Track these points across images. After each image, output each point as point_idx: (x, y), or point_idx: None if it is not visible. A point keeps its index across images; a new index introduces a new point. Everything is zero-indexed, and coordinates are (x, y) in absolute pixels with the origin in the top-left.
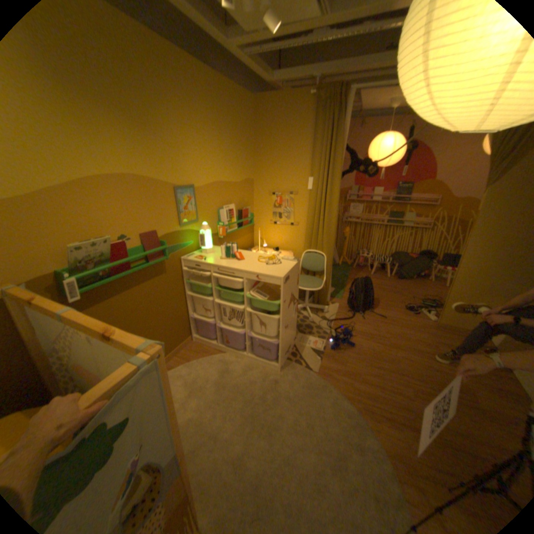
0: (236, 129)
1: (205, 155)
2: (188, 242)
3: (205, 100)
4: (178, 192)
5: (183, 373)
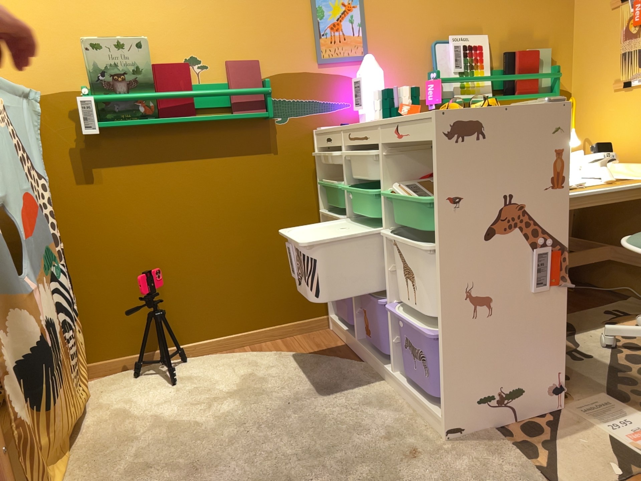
0: None
1: None
2: (337, 100)
3: None
4: None
5: (264, 360)
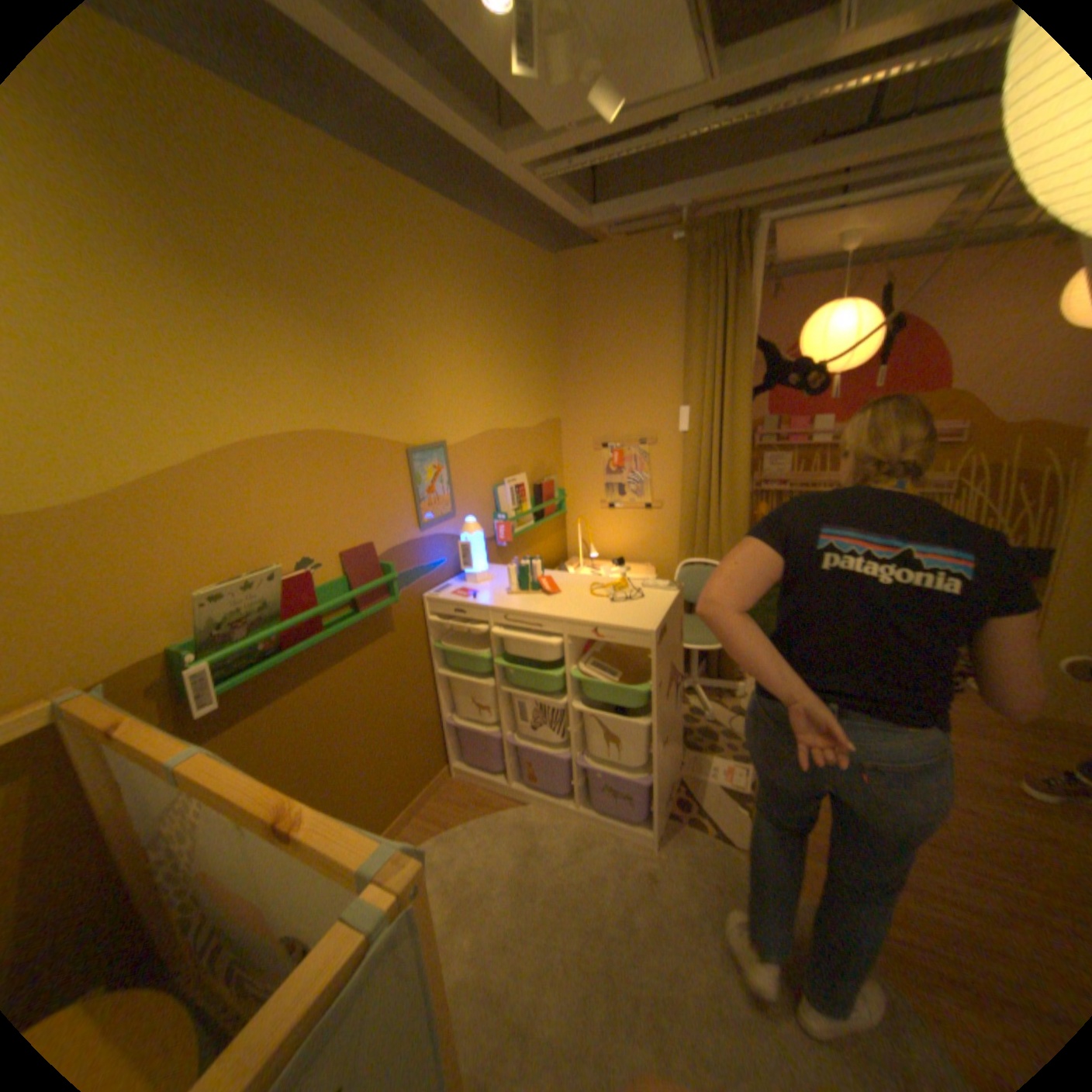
0: (522, 322)
1: (466, 379)
2: (436, 559)
3: (462, 271)
4: (415, 457)
5: (436, 857)
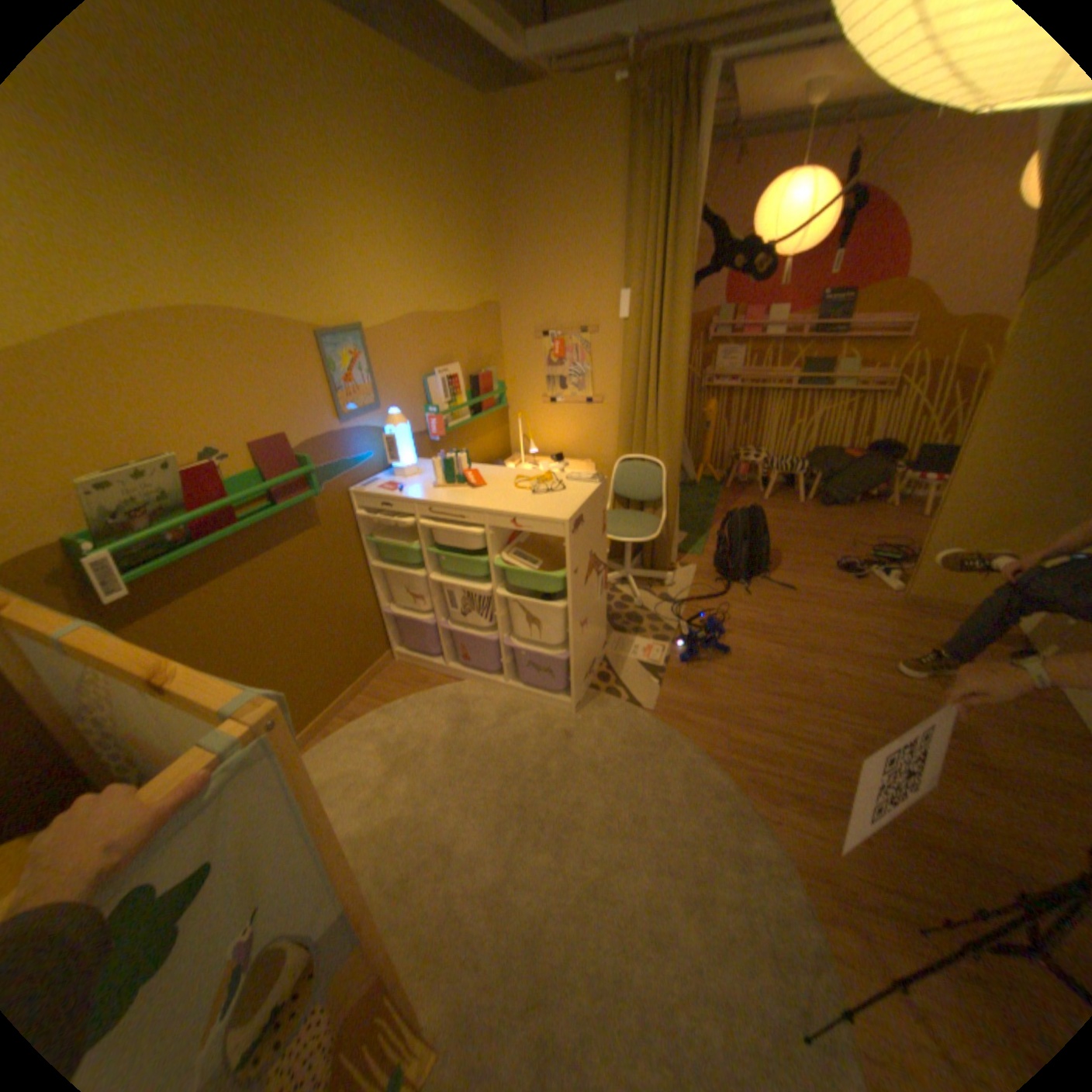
0: (448, 183)
1: (381, 252)
2: (361, 453)
3: (366, 112)
4: (326, 341)
5: (378, 725)
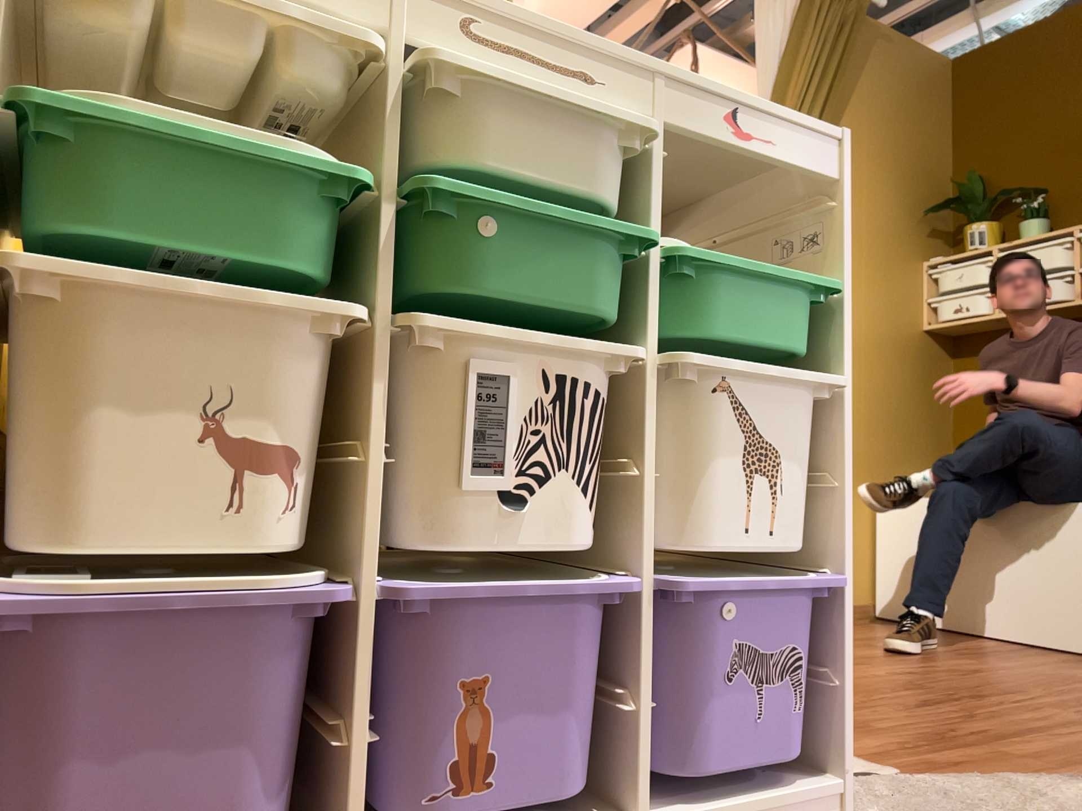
0: None
1: None
2: None
3: None
4: None
5: None
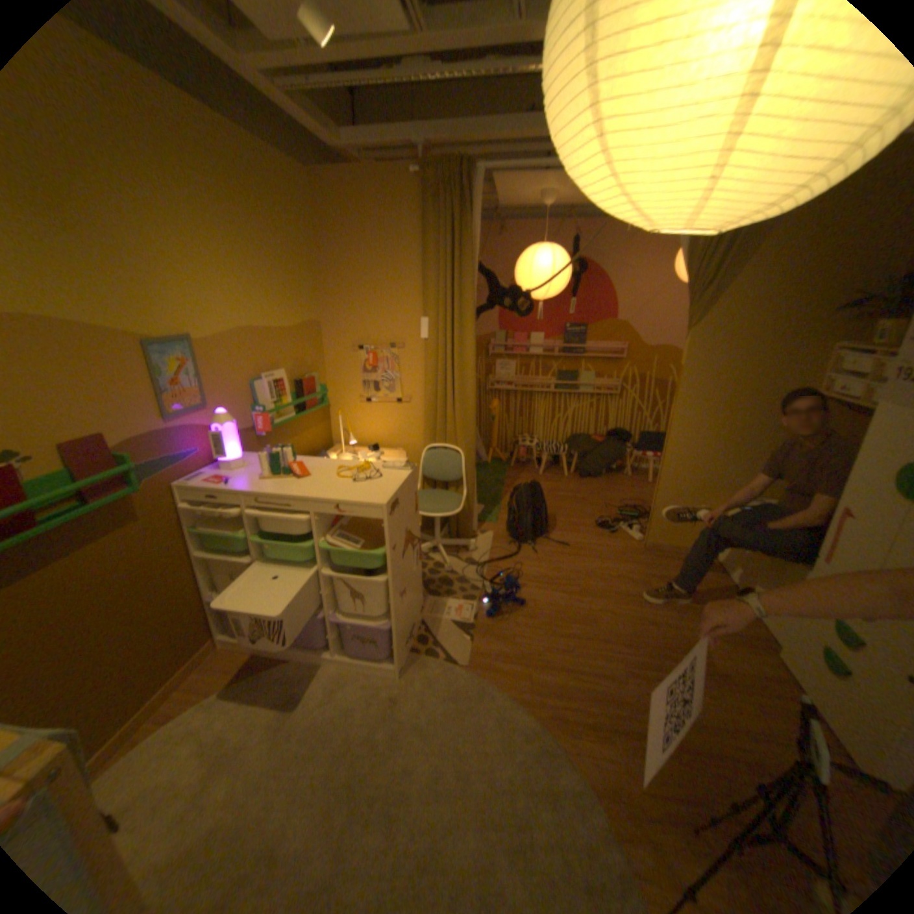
0: (275, 228)
1: (212, 277)
2: (186, 450)
3: (201, 167)
4: (153, 349)
5: (196, 724)
